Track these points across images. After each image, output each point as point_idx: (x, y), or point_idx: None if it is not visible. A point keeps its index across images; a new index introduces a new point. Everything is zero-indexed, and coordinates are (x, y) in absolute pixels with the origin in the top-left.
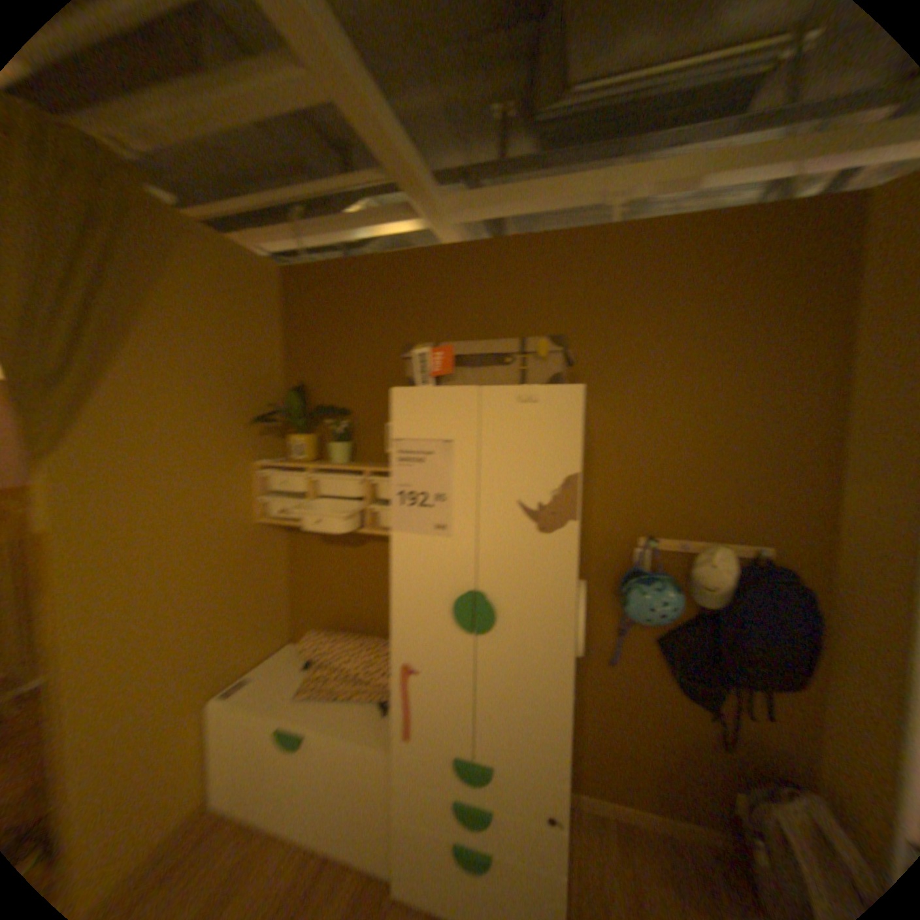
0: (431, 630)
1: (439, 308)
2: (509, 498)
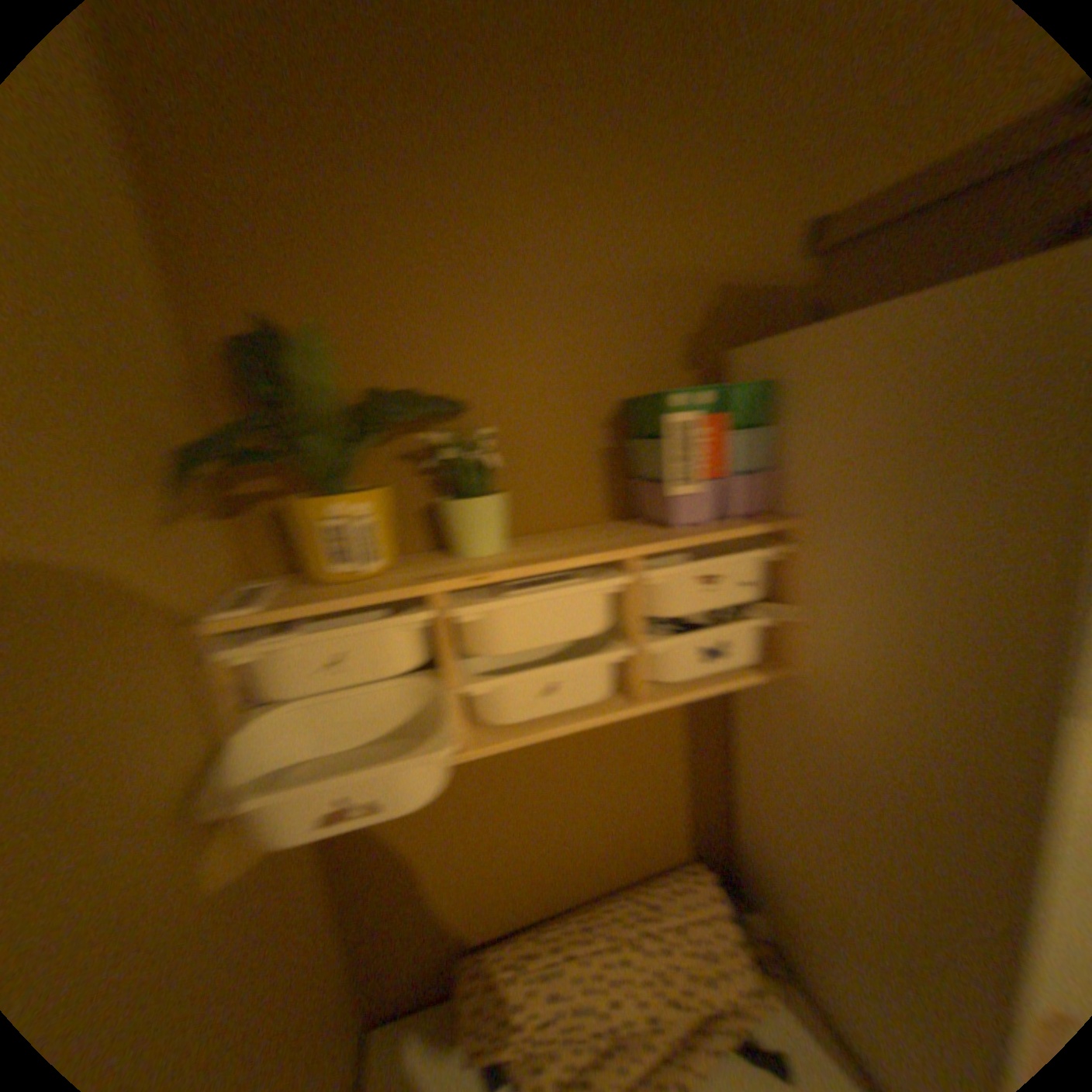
0: None
1: (697, 102)
2: None
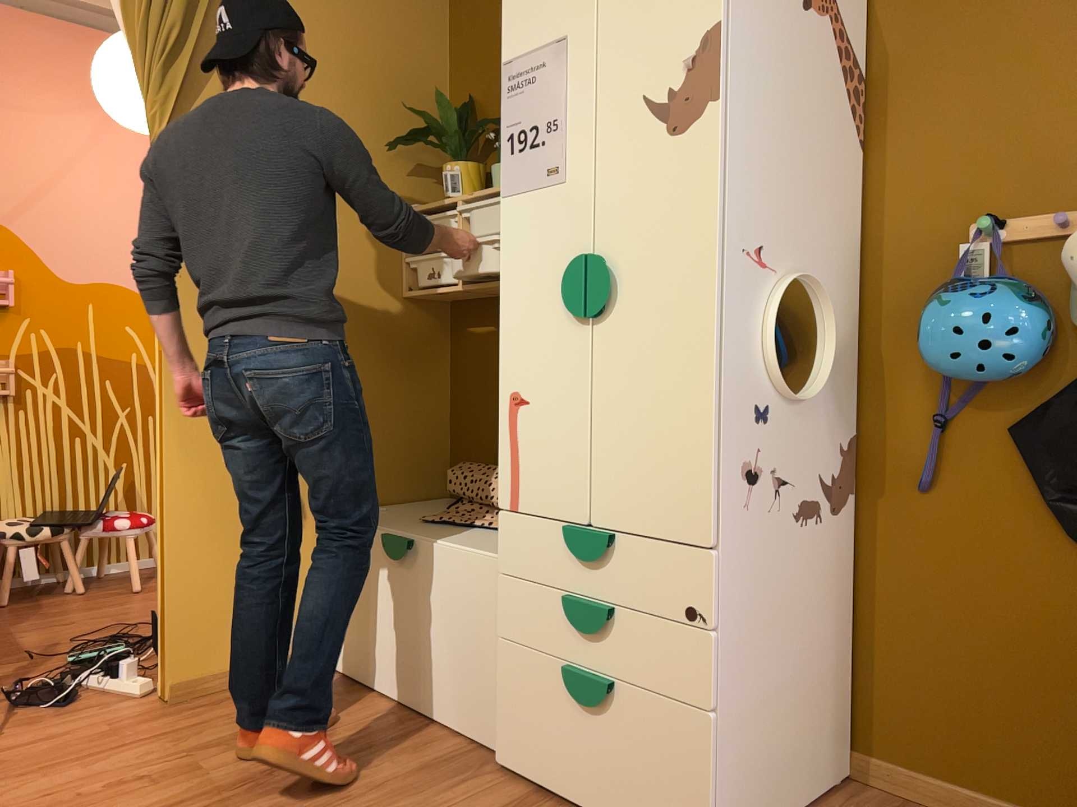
0: (543, 329)
1: None
2: (634, 94)
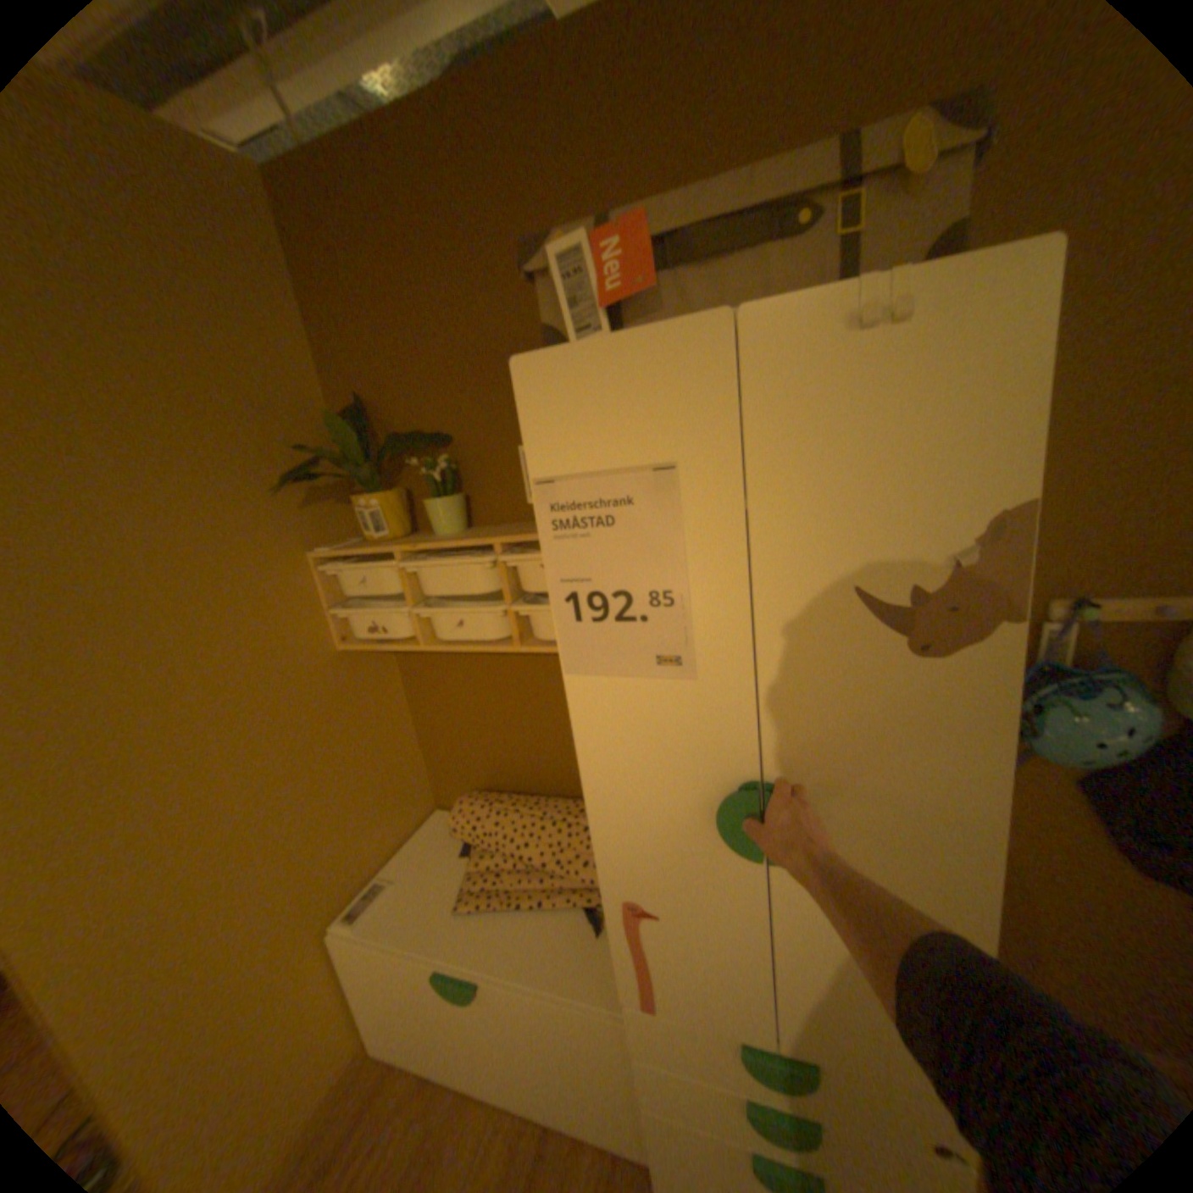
0: (675, 848)
1: (586, 179)
2: (835, 580)
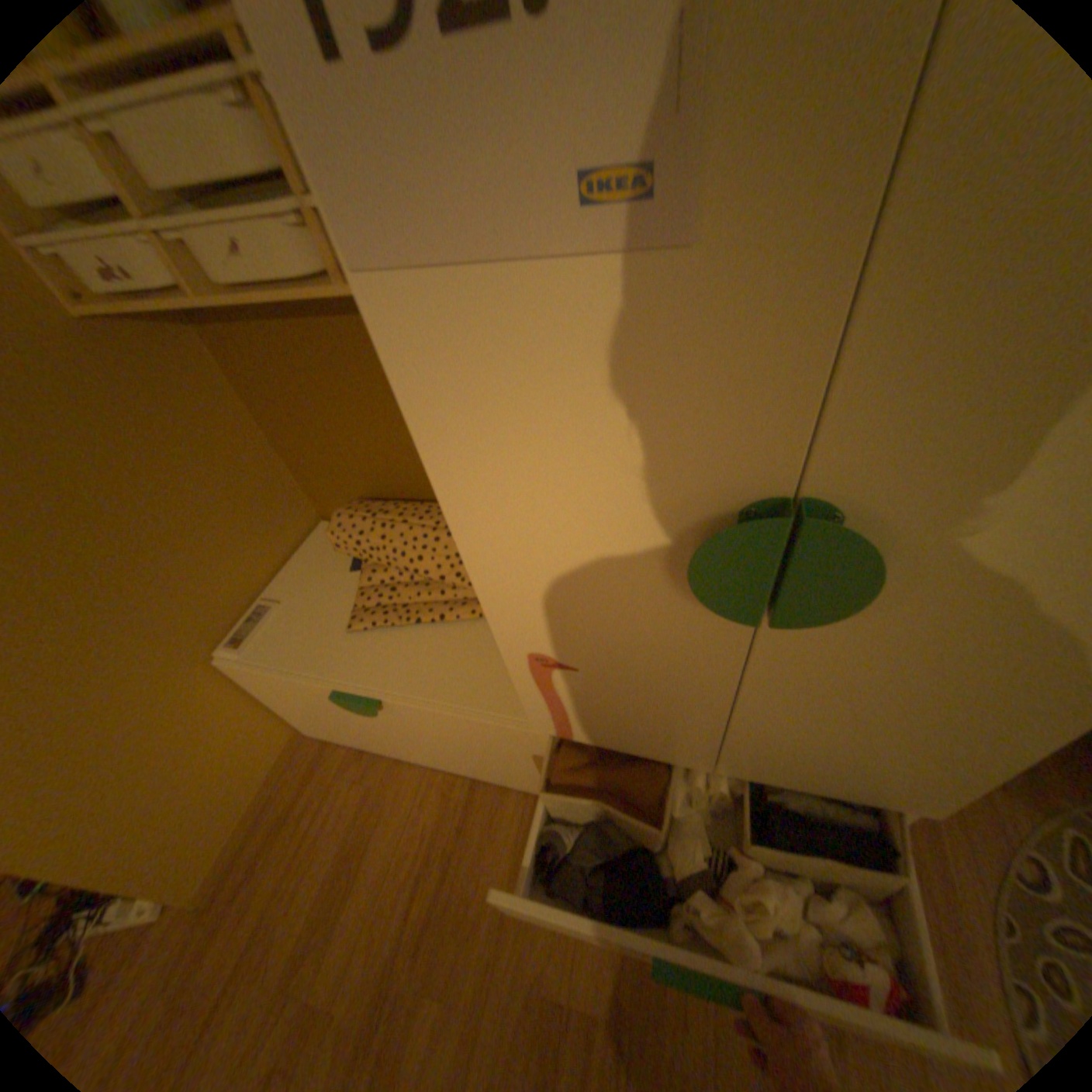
0: (605, 597)
1: None
2: None
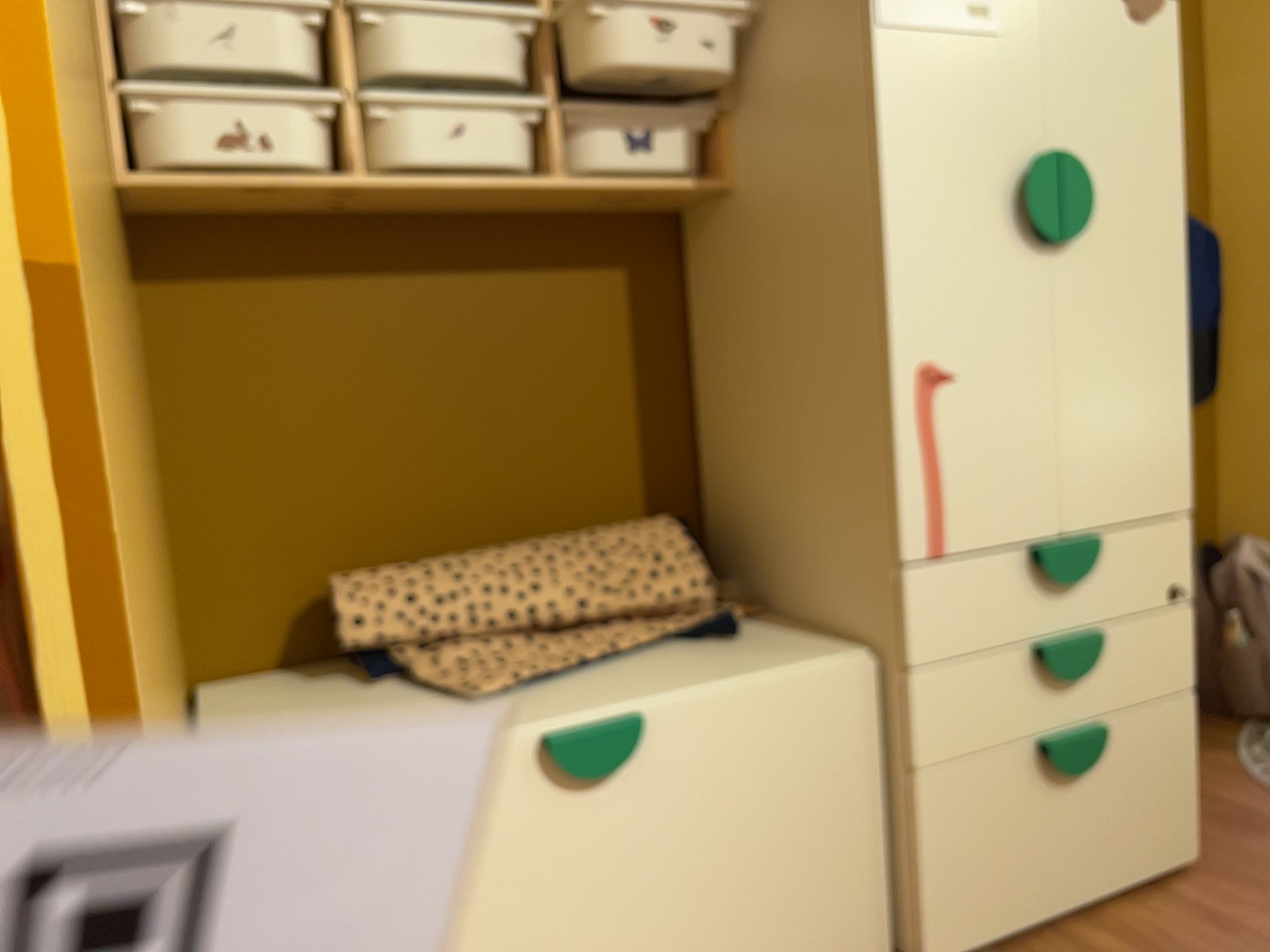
0: (978, 261)
1: None
2: None
